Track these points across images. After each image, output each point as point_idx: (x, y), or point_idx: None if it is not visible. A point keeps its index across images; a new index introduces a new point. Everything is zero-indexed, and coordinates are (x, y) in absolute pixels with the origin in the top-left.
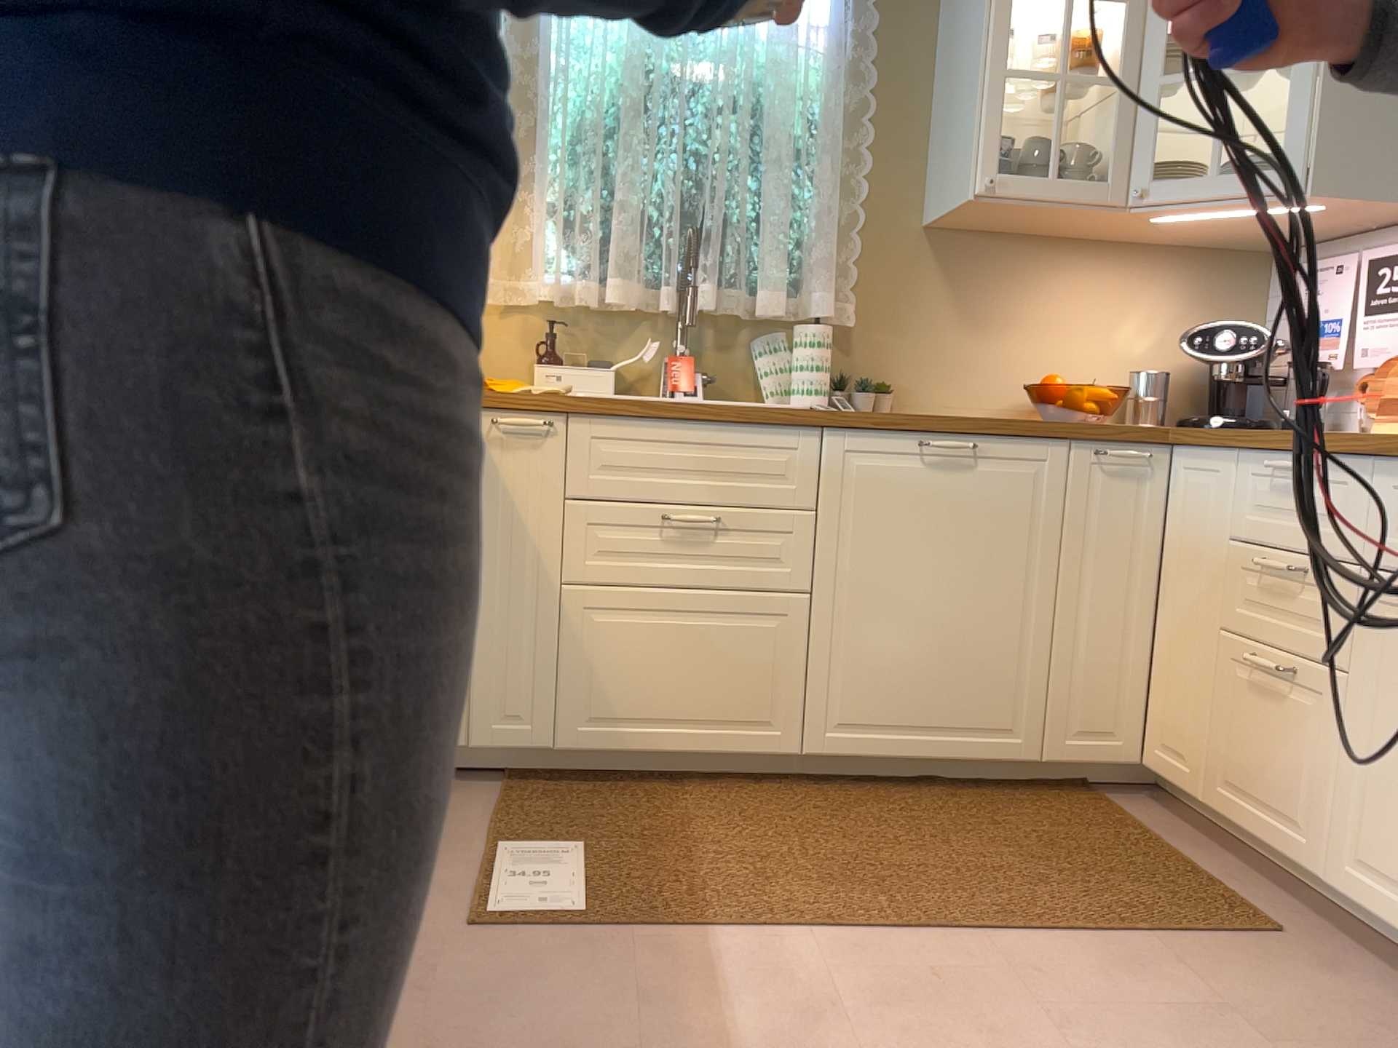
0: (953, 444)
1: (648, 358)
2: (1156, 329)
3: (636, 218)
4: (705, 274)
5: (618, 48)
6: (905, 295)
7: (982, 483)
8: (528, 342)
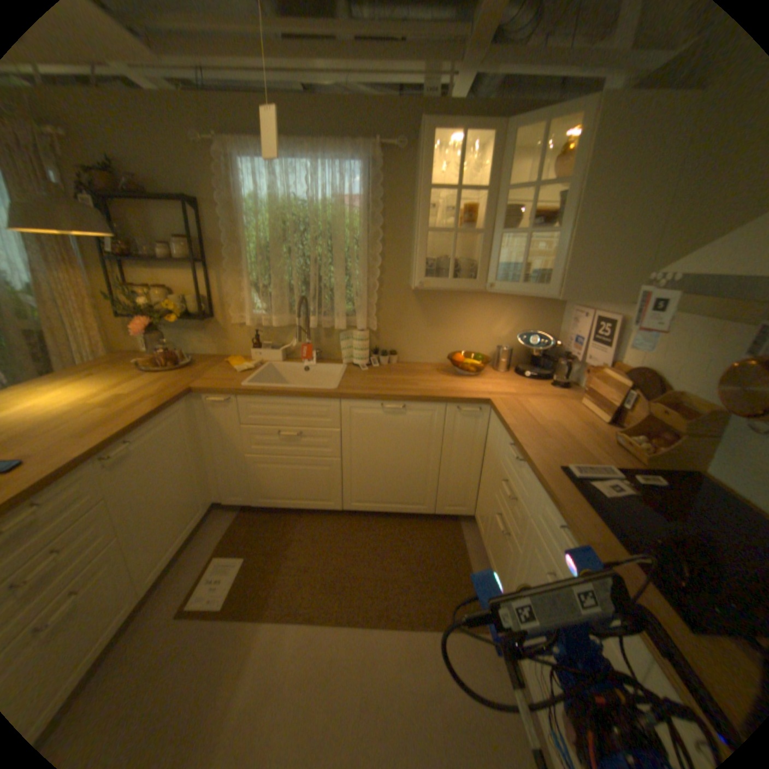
0: (393, 408)
1: (294, 347)
2: (511, 327)
3: (283, 291)
4: (313, 314)
5: (269, 214)
6: (401, 316)
7: (407, 420)
8: (252, 338)
